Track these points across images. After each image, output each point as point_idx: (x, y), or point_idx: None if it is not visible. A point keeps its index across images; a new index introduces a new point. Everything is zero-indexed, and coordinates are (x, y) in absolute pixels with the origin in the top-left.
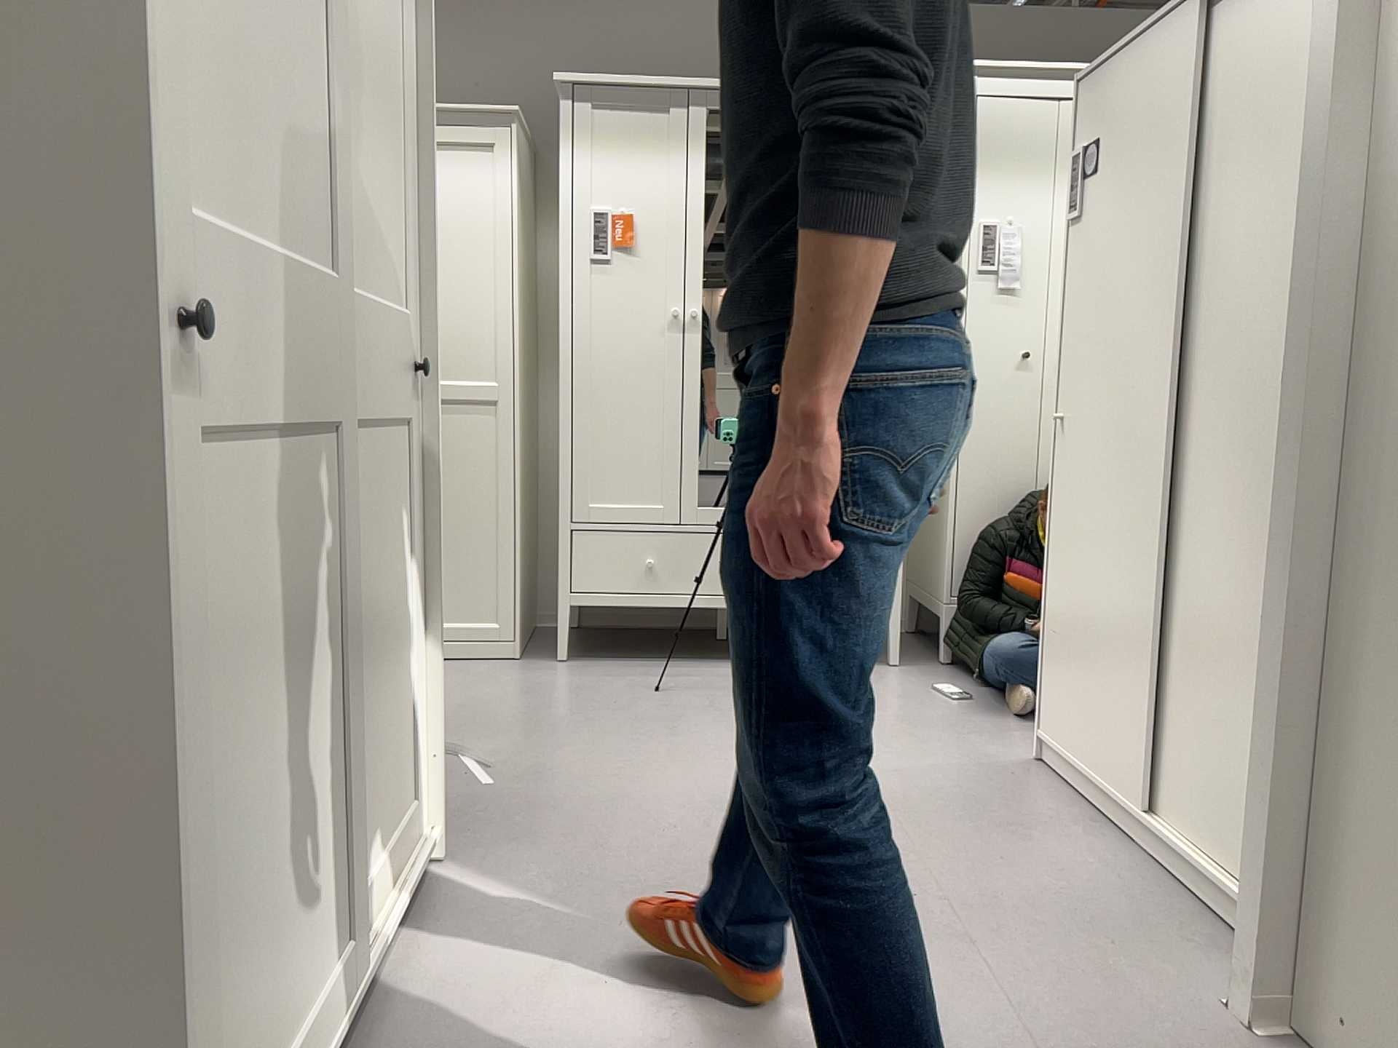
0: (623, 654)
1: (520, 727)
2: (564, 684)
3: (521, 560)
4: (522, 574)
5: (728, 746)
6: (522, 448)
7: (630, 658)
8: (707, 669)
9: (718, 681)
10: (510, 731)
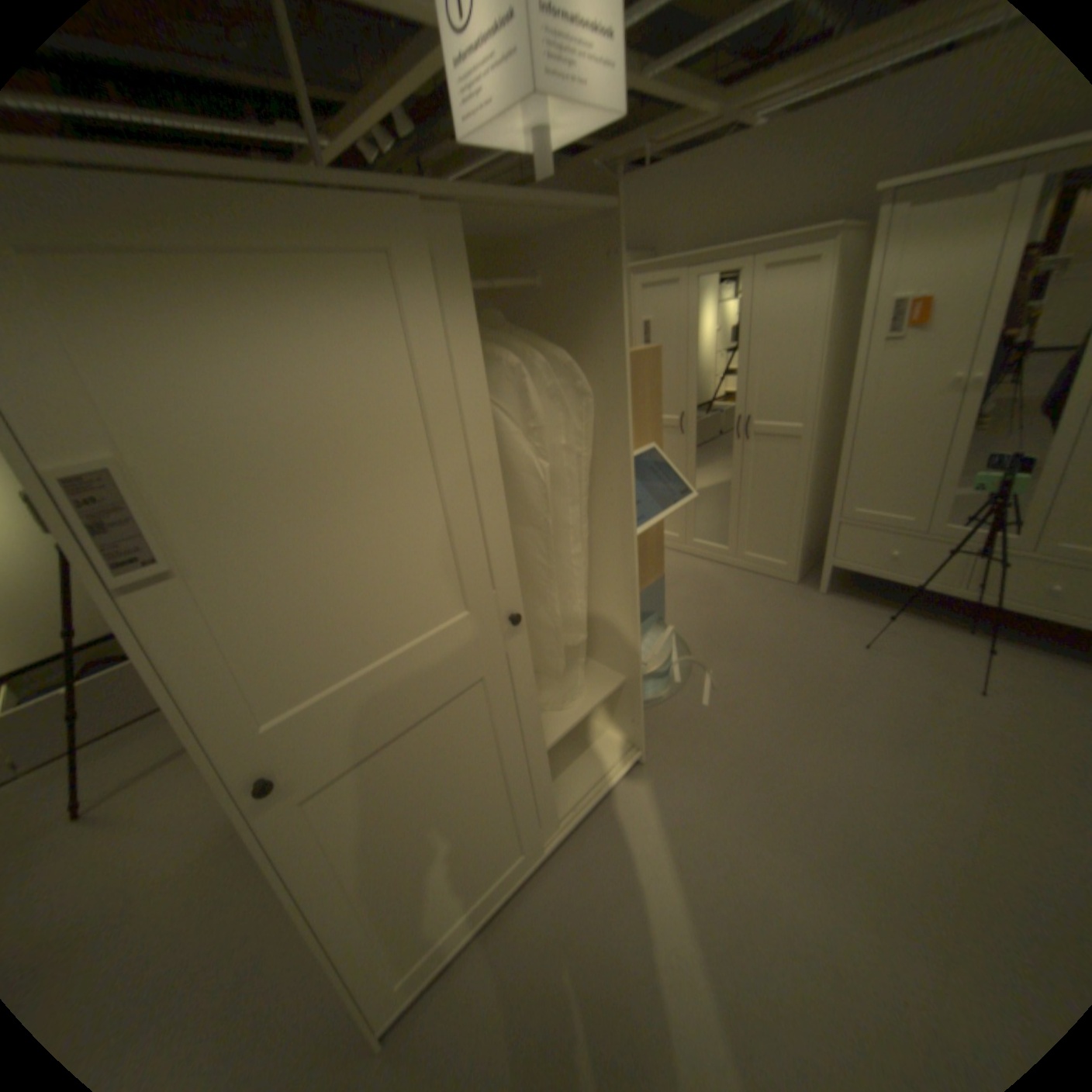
0: (870, 595)
1: (756, 652)
2: (809, 617)
3: (806, 530)
4: (807, 536)
5: (882, 728)
6: (816, 463)
7: (872, 602)
8: (926, 629)
9: (925, 649)
10: (748, 655)
